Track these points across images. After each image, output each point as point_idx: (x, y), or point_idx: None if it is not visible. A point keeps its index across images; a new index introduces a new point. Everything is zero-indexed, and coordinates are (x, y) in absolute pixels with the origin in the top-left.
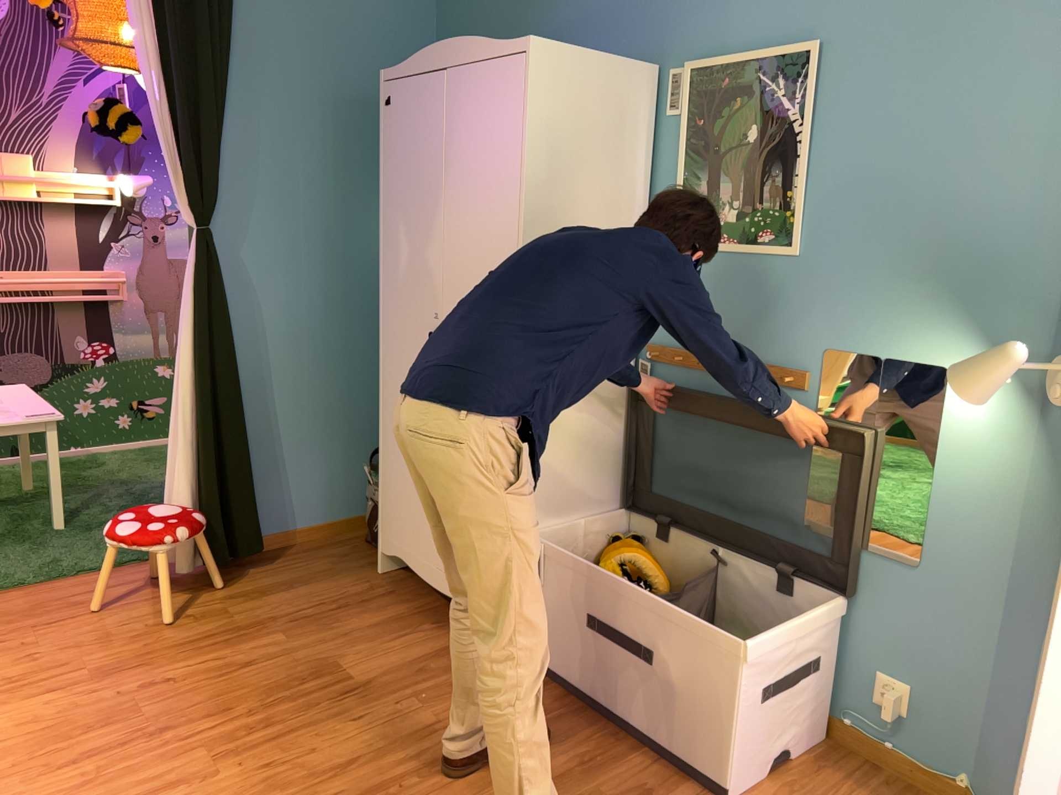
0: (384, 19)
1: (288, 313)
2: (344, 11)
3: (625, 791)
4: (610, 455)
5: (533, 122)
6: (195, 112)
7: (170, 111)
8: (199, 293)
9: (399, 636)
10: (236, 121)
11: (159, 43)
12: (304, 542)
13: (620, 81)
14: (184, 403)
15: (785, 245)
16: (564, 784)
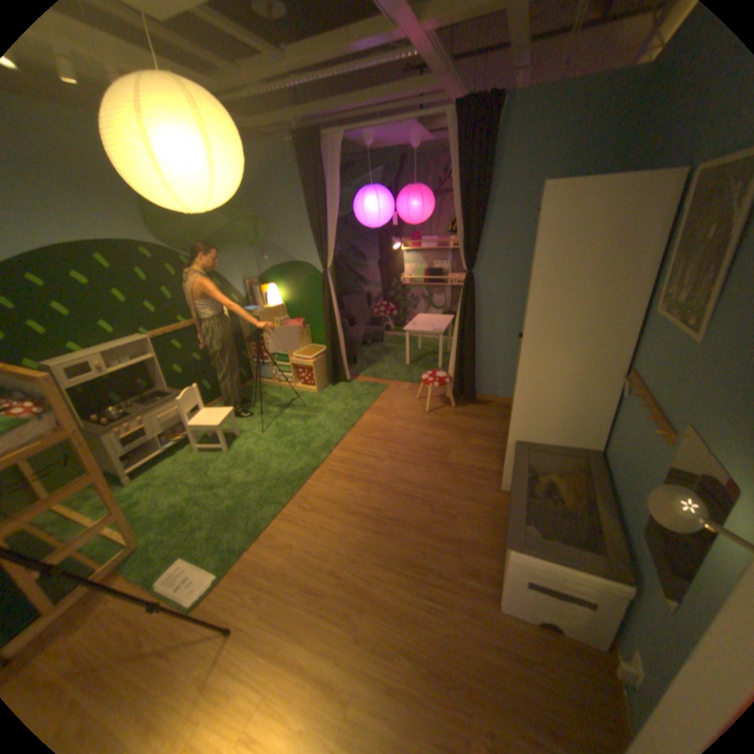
0: (591, 146)
1: (507, 308)
2: (562, 149)
3: (470, 567)
4: (592, 426)
5: (542, 233)
6: (469, 224)
7: (462, 224)
8: (461, 299)
9: (481, 456)
10: (494, 222)
11: (463, 195)
12: (500, 404)
13: (634, 189)
14: (455, 339)
15: (698, 331)
16: (455, 544)
